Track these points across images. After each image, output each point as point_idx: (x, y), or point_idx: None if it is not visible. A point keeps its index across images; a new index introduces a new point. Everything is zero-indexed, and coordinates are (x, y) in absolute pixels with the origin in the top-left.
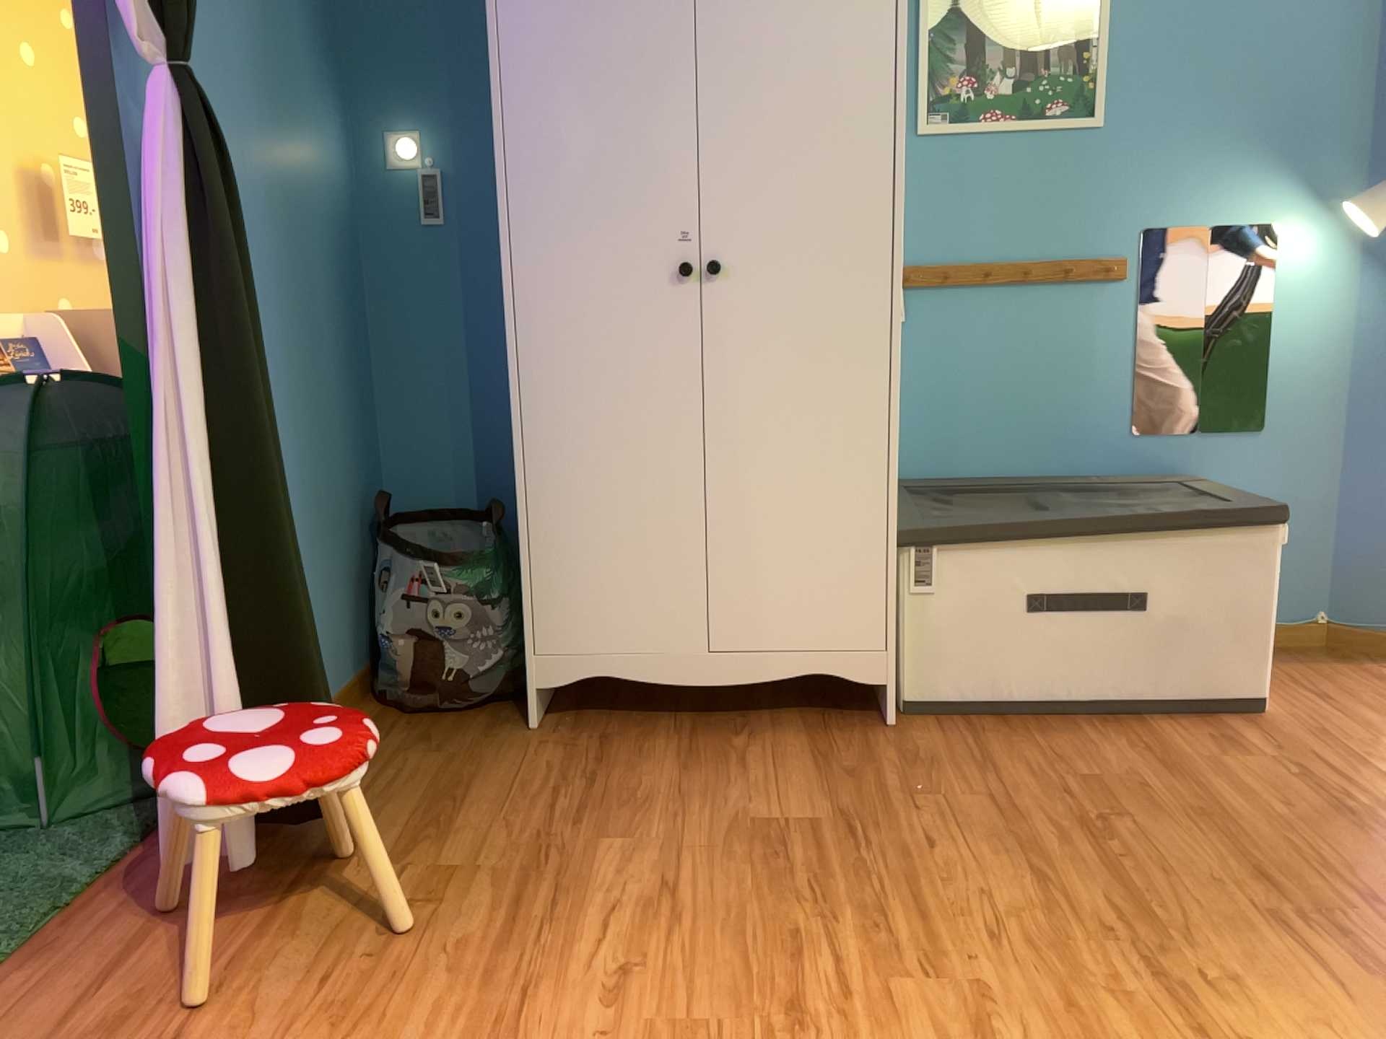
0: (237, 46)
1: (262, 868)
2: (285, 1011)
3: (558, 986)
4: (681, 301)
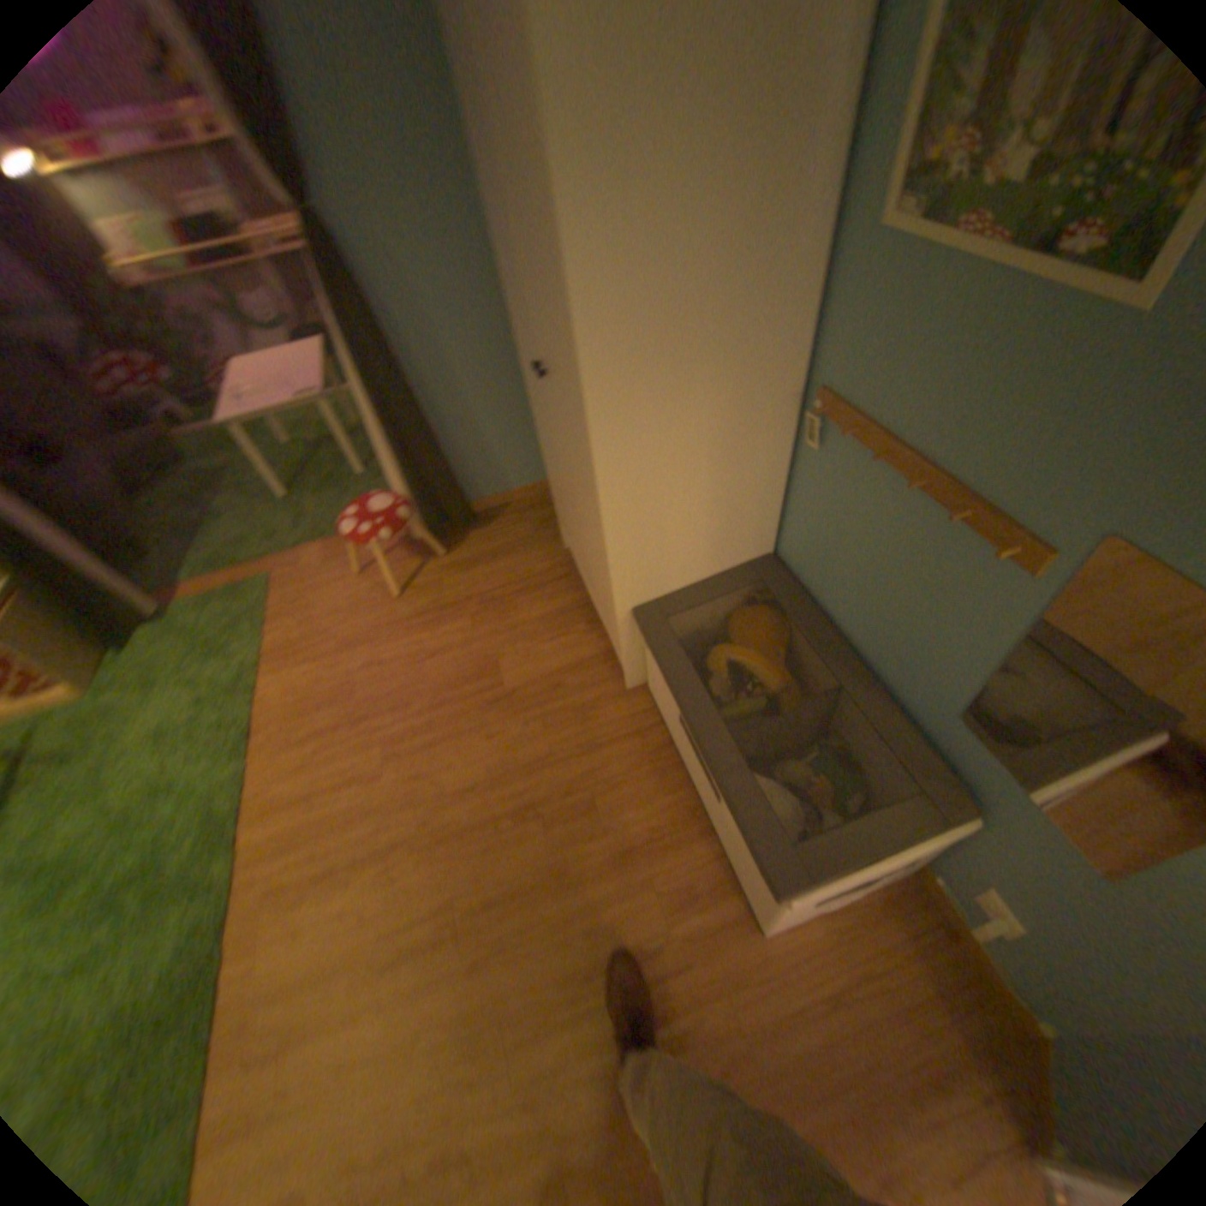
0: (423, 117)
1: (432, 541)
2: (358, 593)
3: (374, 649)
4: (547, 386)
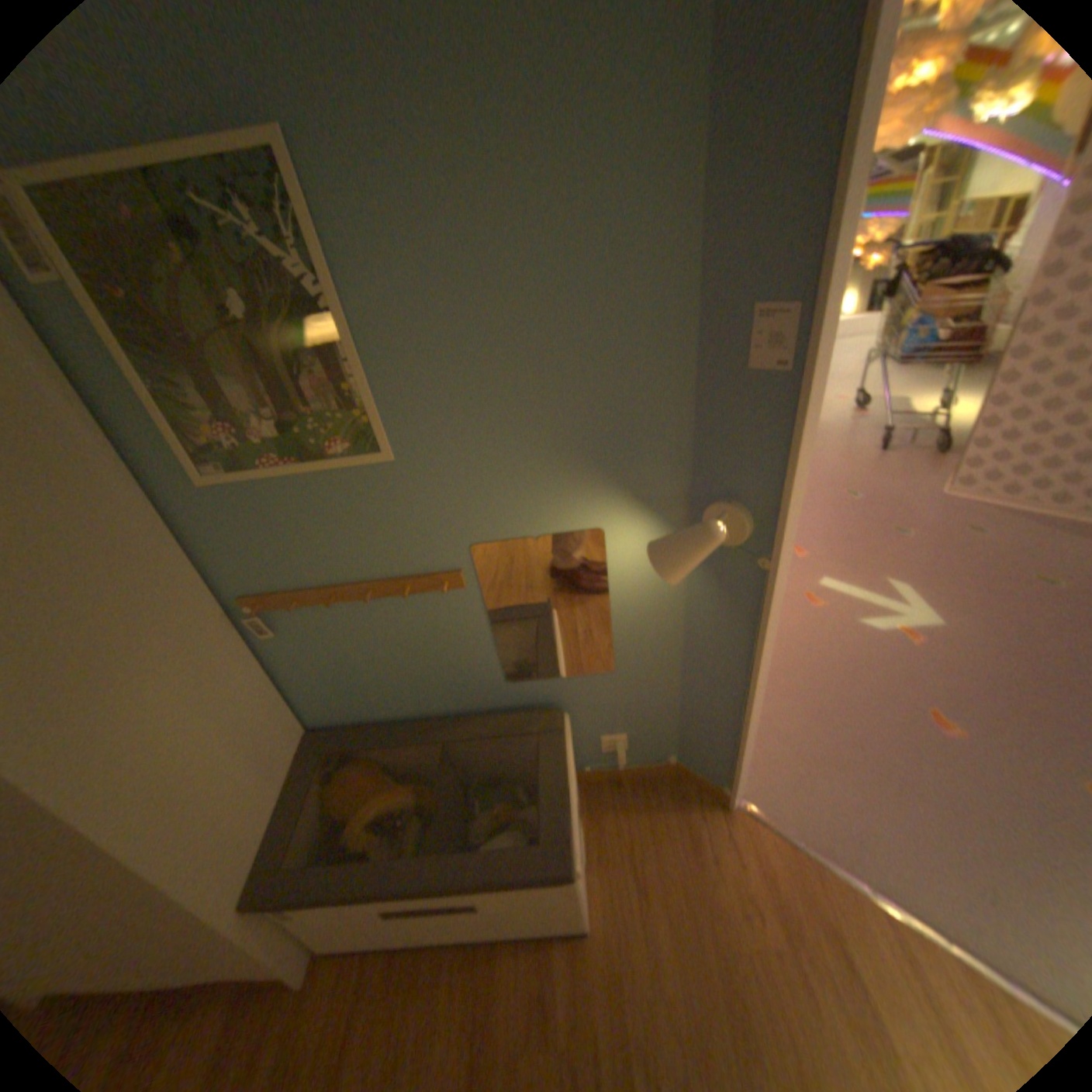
0: None
1: None
2: None
3: None
4: None
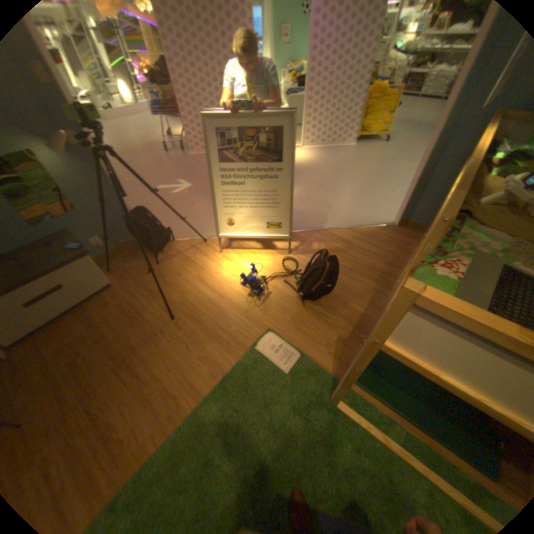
0: None
1: None
2: None
3: None
4: None
